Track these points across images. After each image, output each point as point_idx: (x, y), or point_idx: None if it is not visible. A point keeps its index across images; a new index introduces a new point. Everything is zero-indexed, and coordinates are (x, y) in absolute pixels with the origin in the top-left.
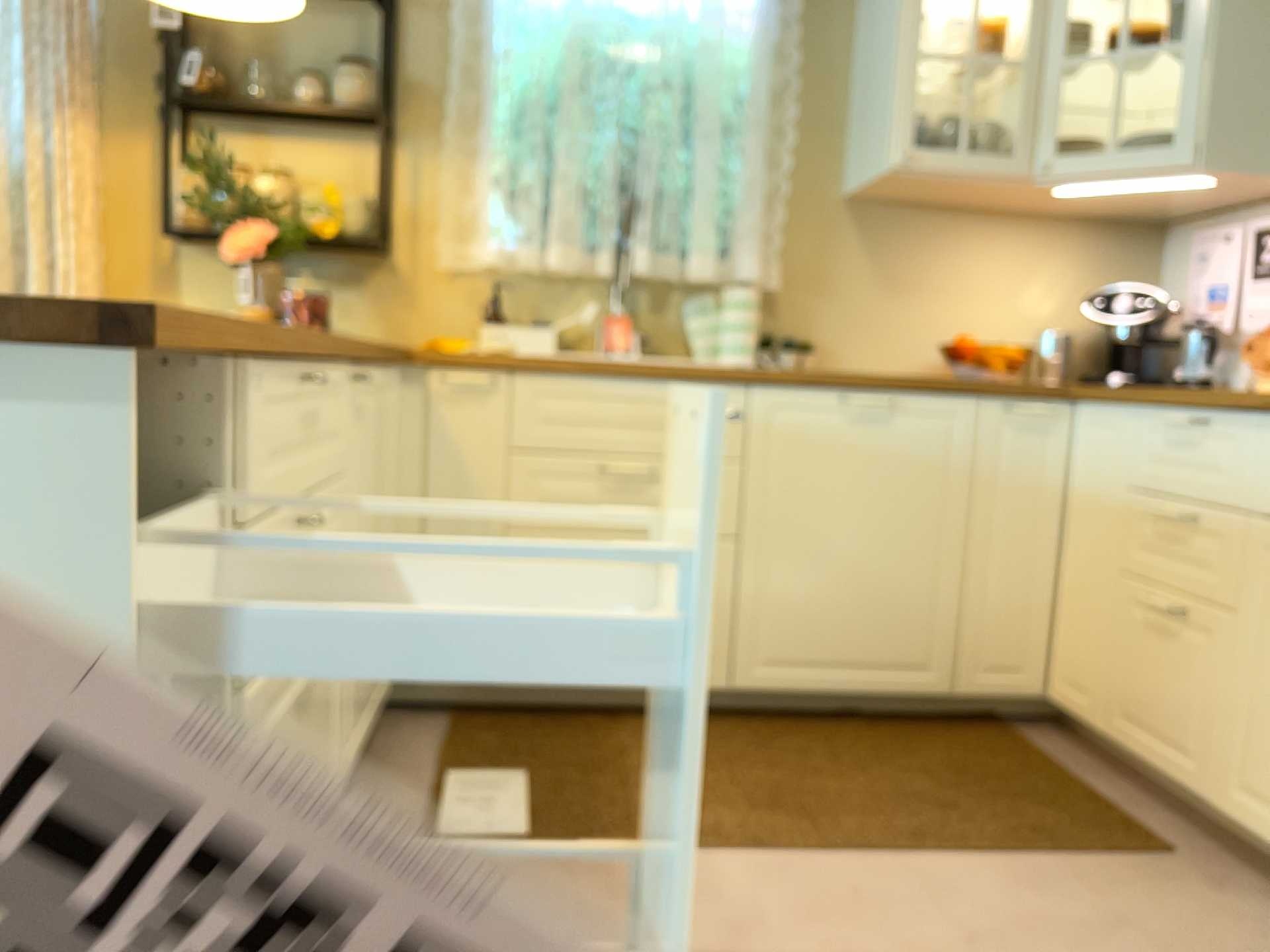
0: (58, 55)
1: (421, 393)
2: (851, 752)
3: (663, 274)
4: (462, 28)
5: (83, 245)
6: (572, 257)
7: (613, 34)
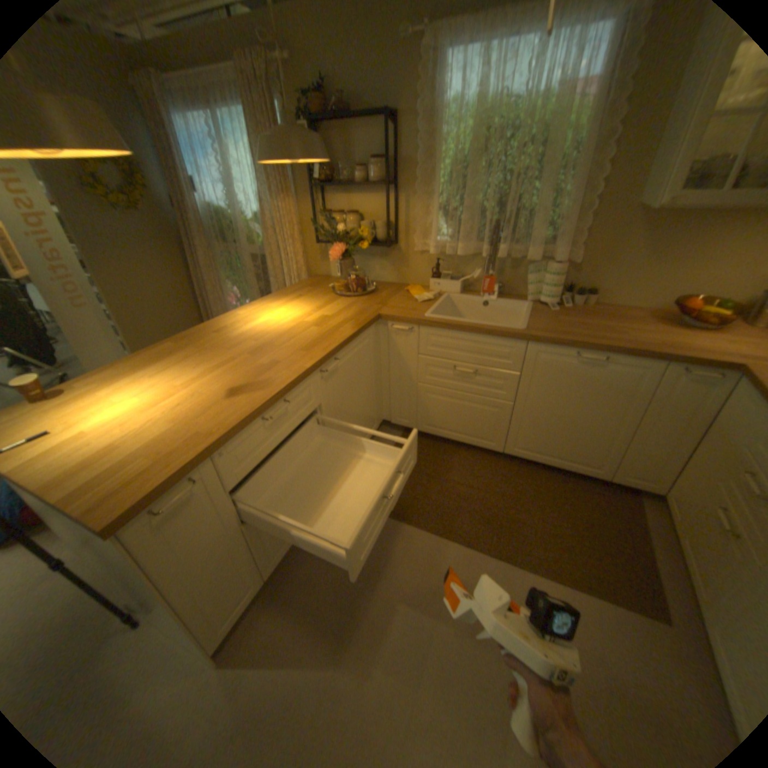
0: (273, 172)
1: (386, 329)
2: (544, 496)
3: (513, 256)
4: (423, 126)
5: (294, 246)
6: (468, 249)
7: (500, 118)
